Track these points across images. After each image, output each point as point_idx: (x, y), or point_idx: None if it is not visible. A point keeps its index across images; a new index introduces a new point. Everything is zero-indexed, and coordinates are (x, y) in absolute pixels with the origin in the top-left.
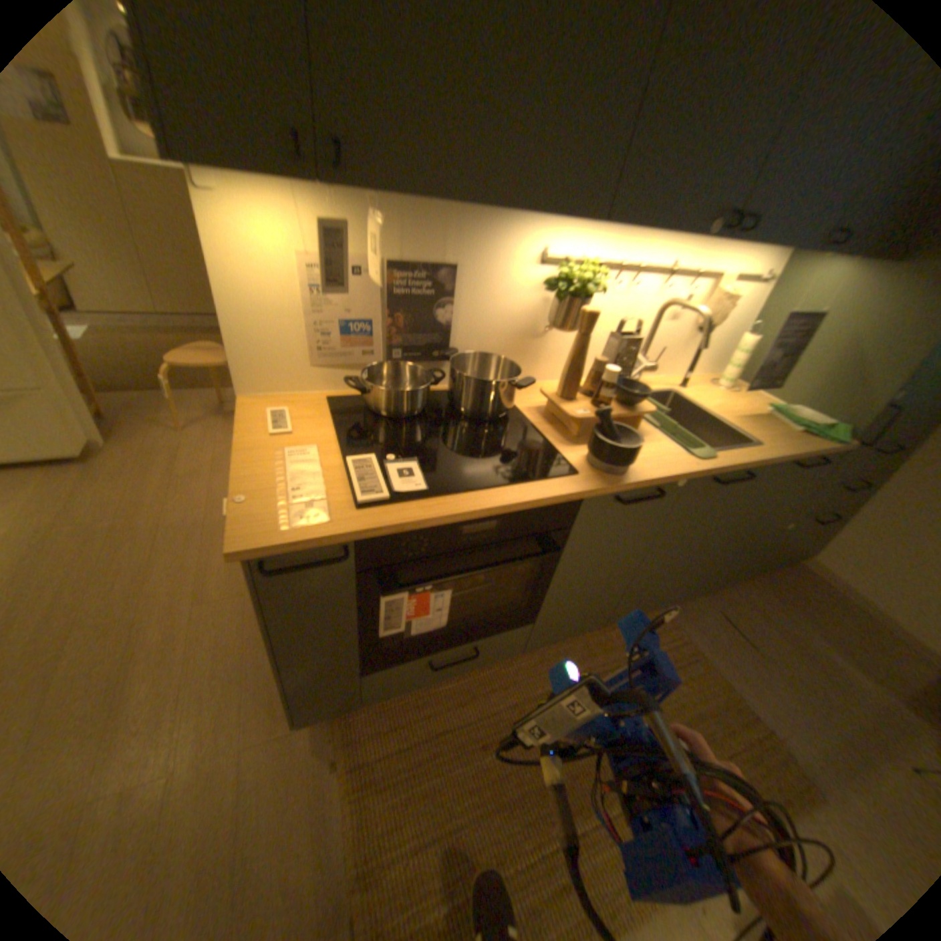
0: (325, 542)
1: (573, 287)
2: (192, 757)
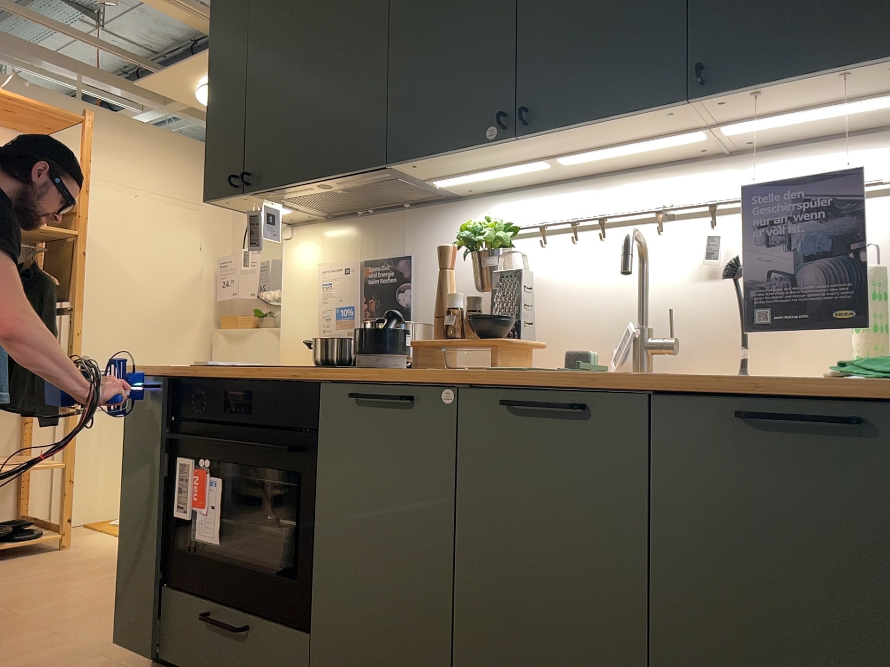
0: (157, 371)
1: (462, 238)
2: (89, 643)
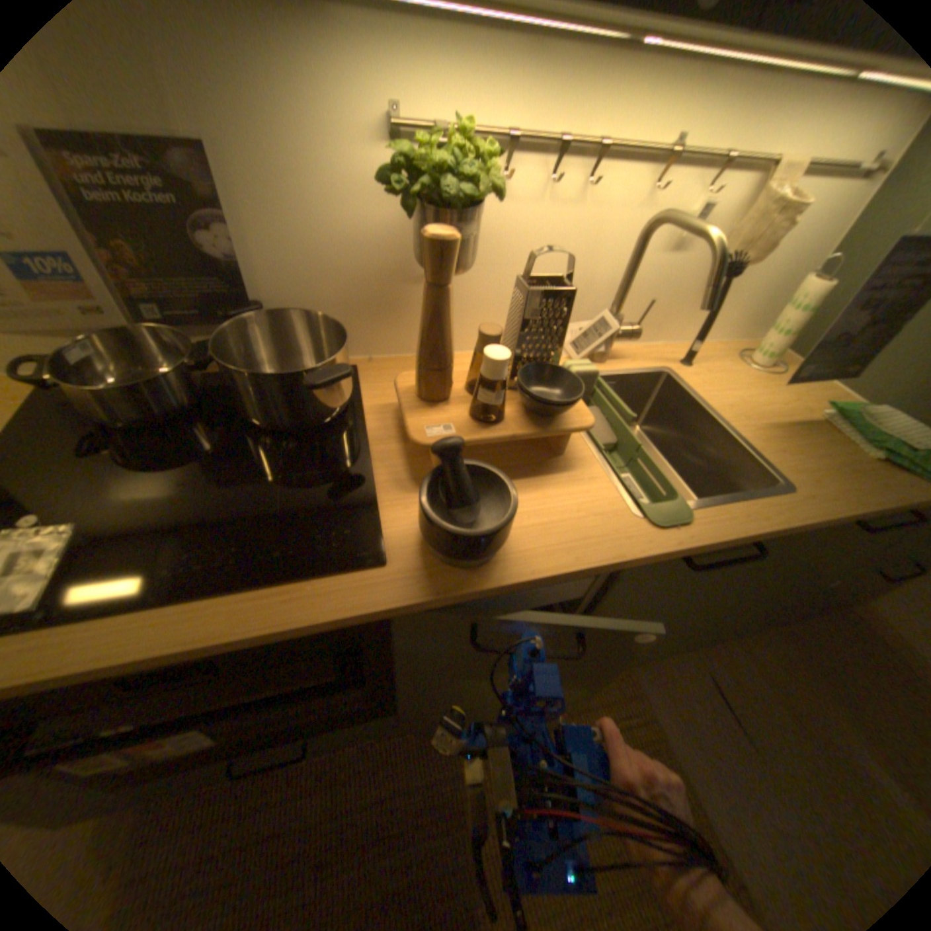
0: None
1: (421, 181)
2: None
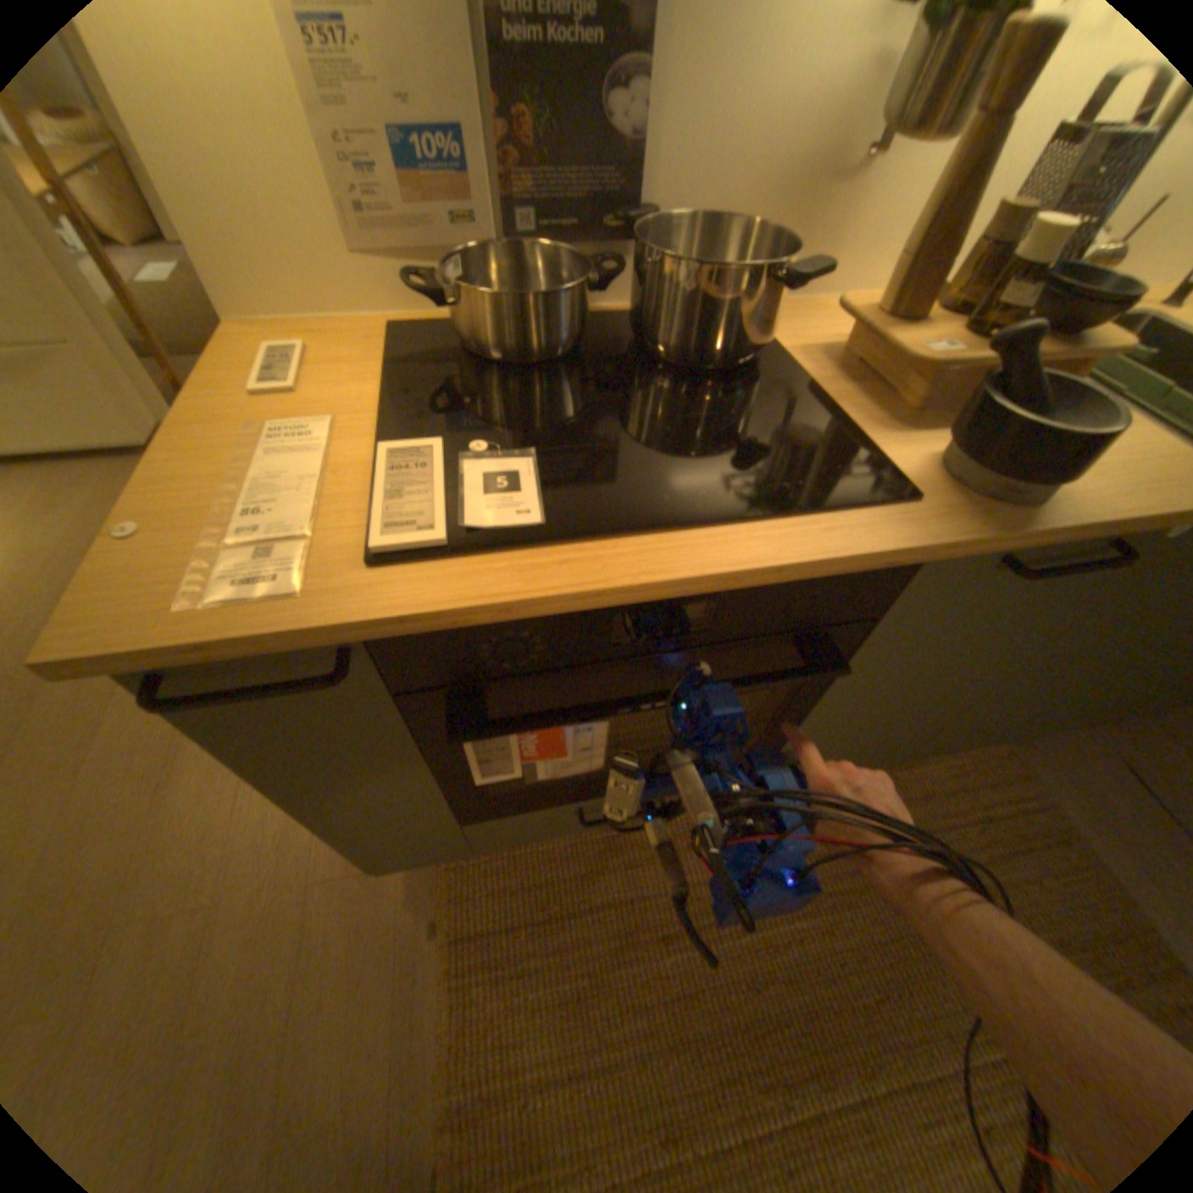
0: (279, 644)
1: None
2: (246, 884)
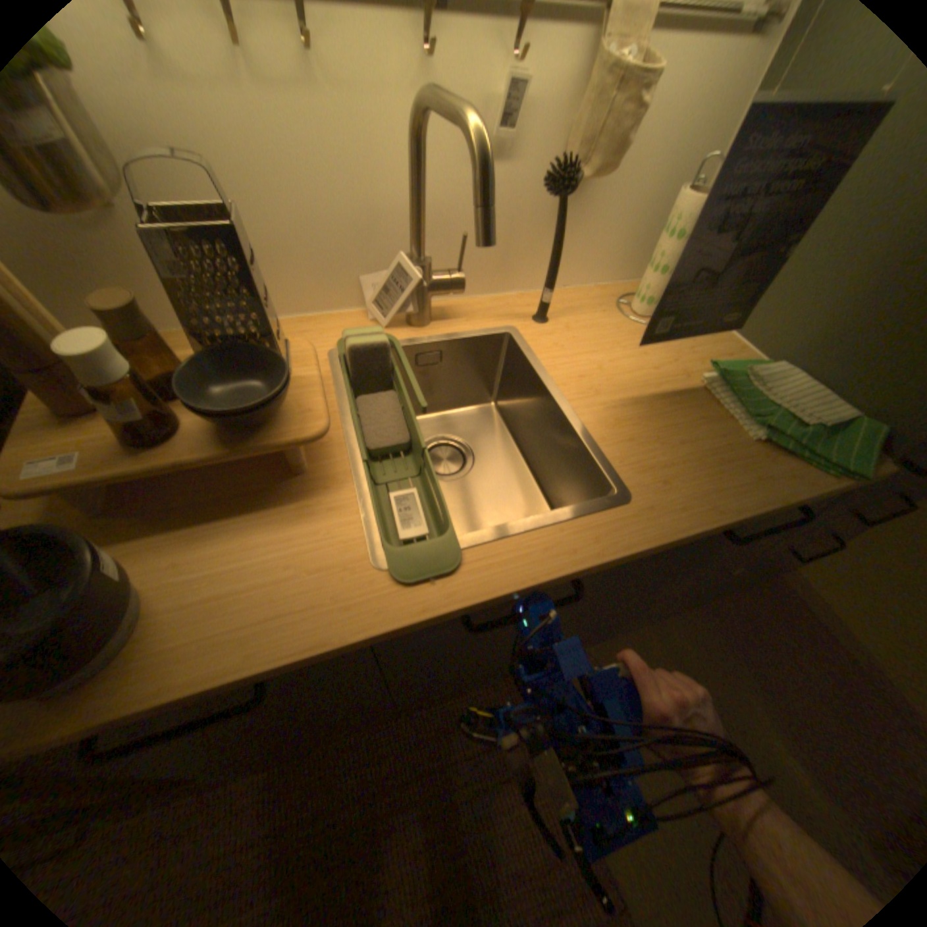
0: None
1: None
2: None
